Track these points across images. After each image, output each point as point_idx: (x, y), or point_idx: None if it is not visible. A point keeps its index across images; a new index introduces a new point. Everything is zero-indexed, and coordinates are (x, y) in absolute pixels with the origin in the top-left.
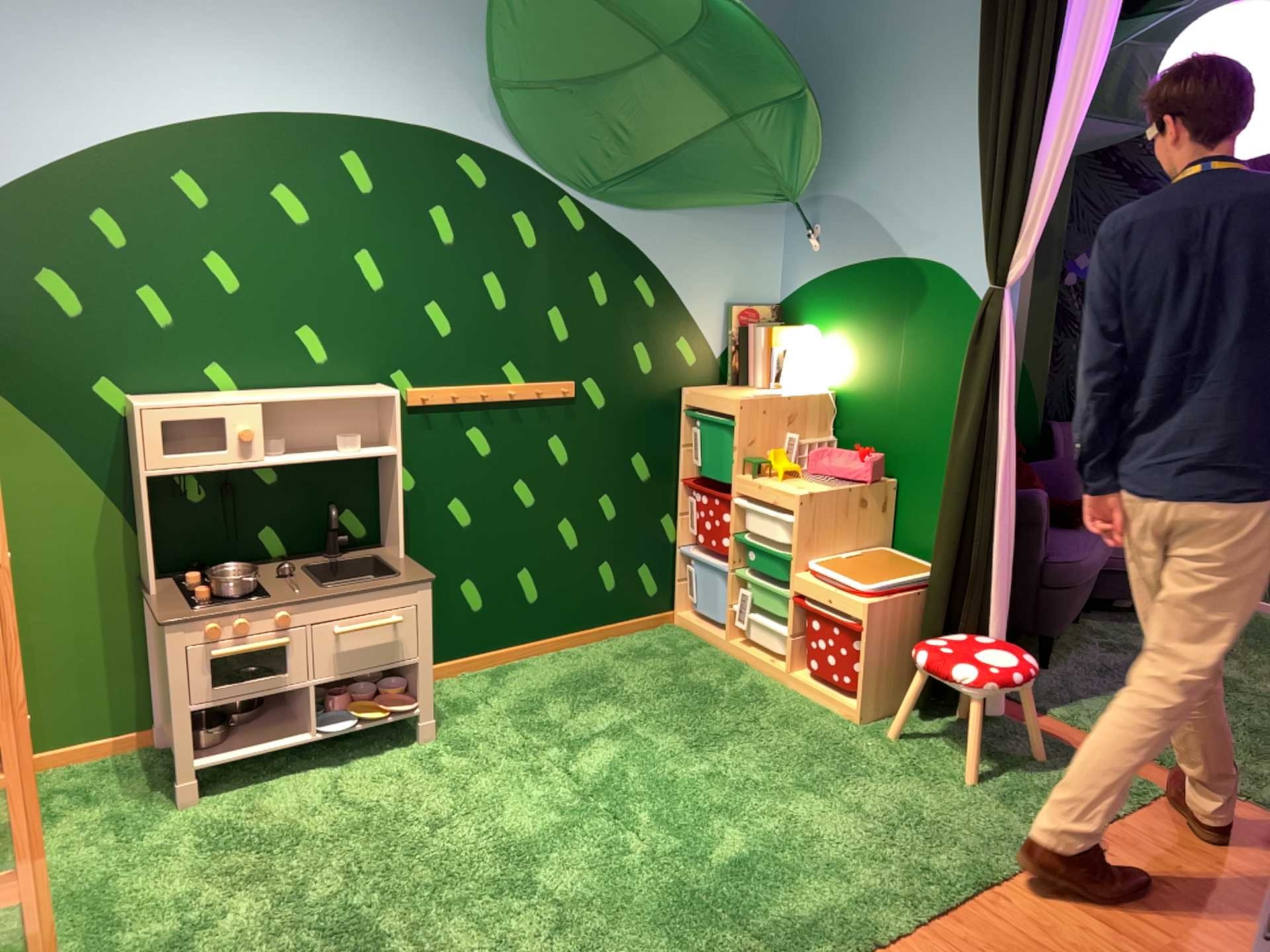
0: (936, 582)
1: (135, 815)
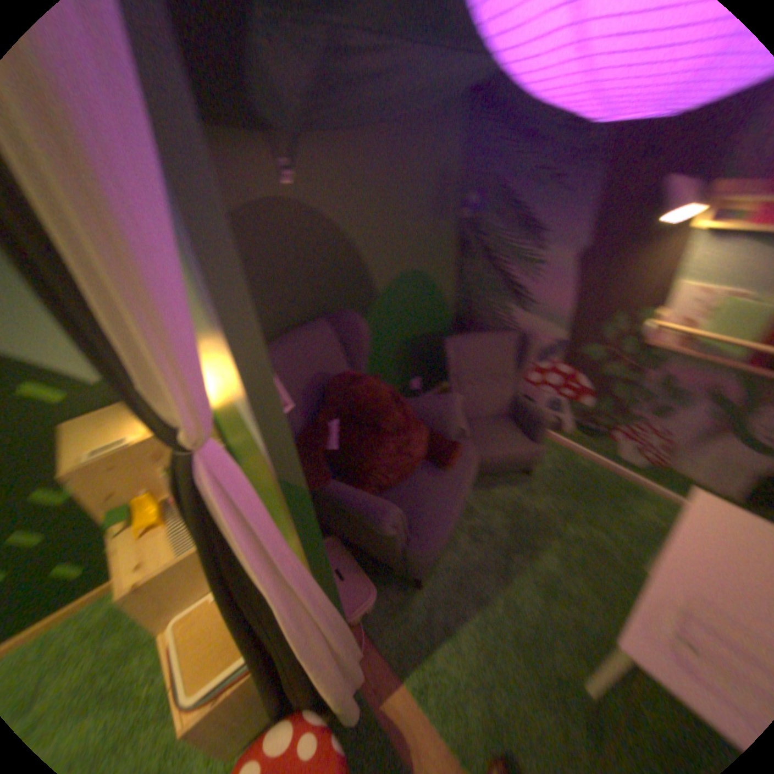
0: (261, 684)
1: None
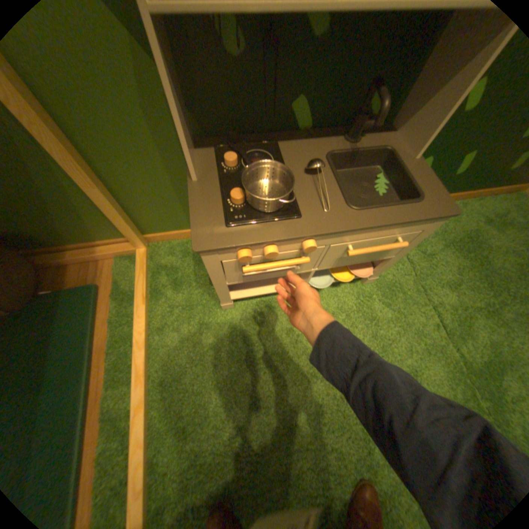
0: None
1: (200, 307)
